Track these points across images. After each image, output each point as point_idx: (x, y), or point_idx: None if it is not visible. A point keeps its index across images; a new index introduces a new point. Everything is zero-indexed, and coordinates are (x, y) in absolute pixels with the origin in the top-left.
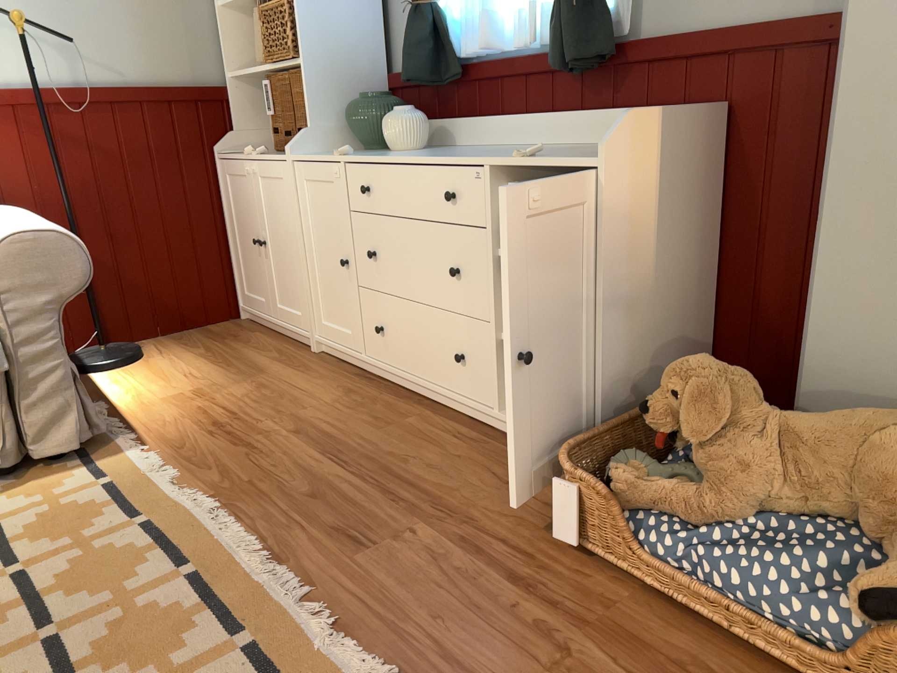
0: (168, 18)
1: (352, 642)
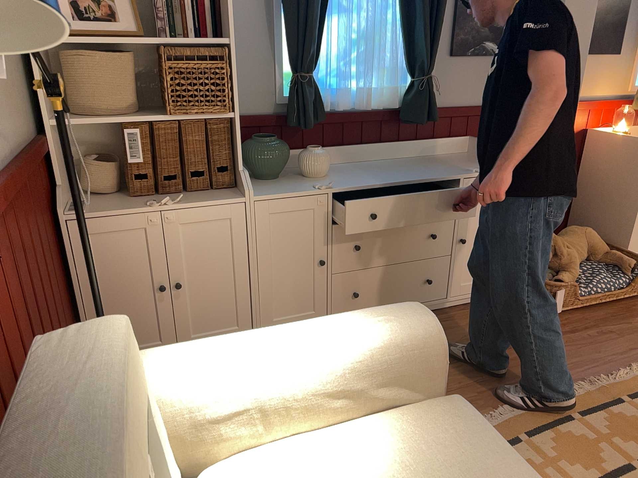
0: (5, 57)
1: (618, 372)
